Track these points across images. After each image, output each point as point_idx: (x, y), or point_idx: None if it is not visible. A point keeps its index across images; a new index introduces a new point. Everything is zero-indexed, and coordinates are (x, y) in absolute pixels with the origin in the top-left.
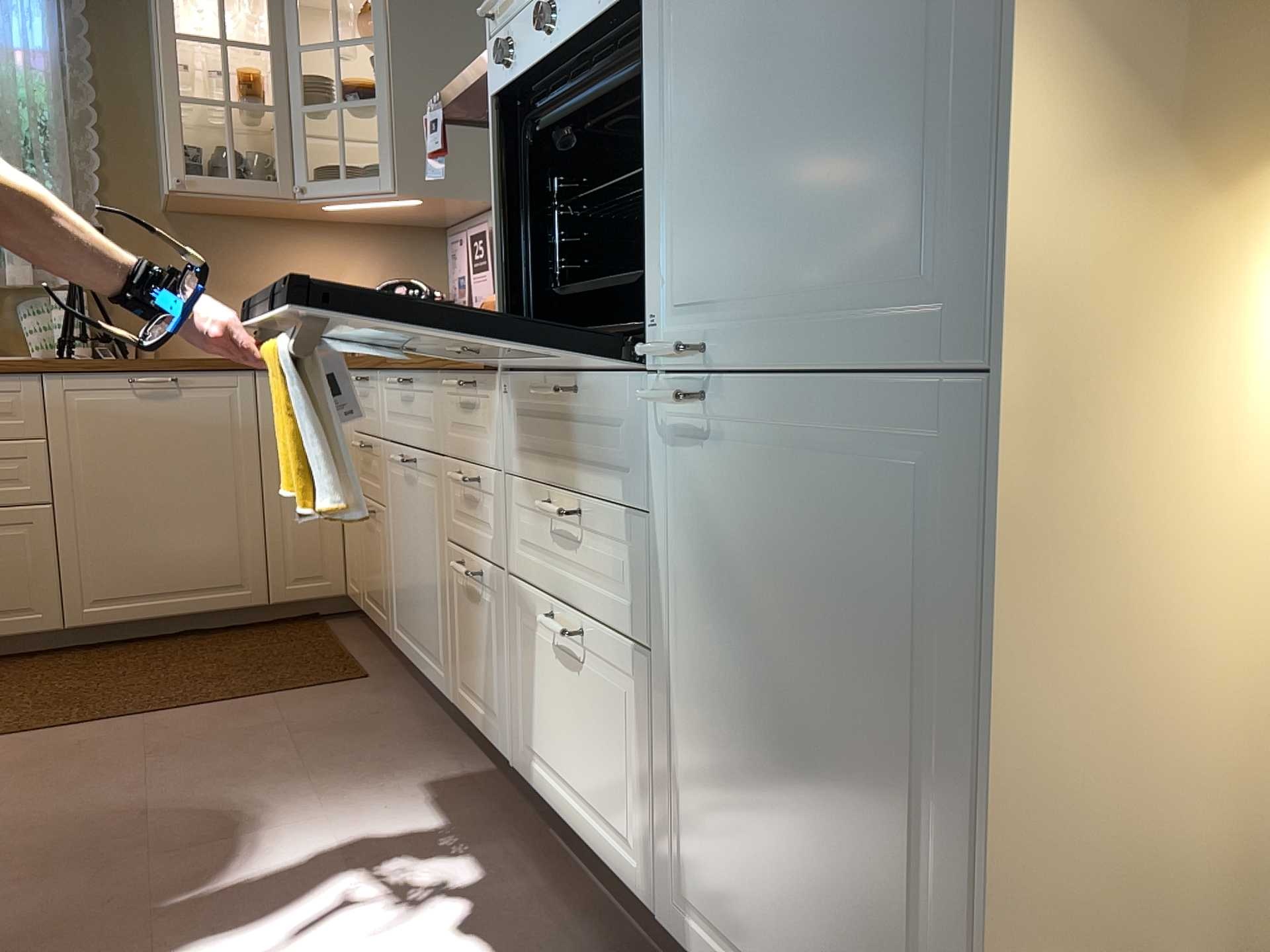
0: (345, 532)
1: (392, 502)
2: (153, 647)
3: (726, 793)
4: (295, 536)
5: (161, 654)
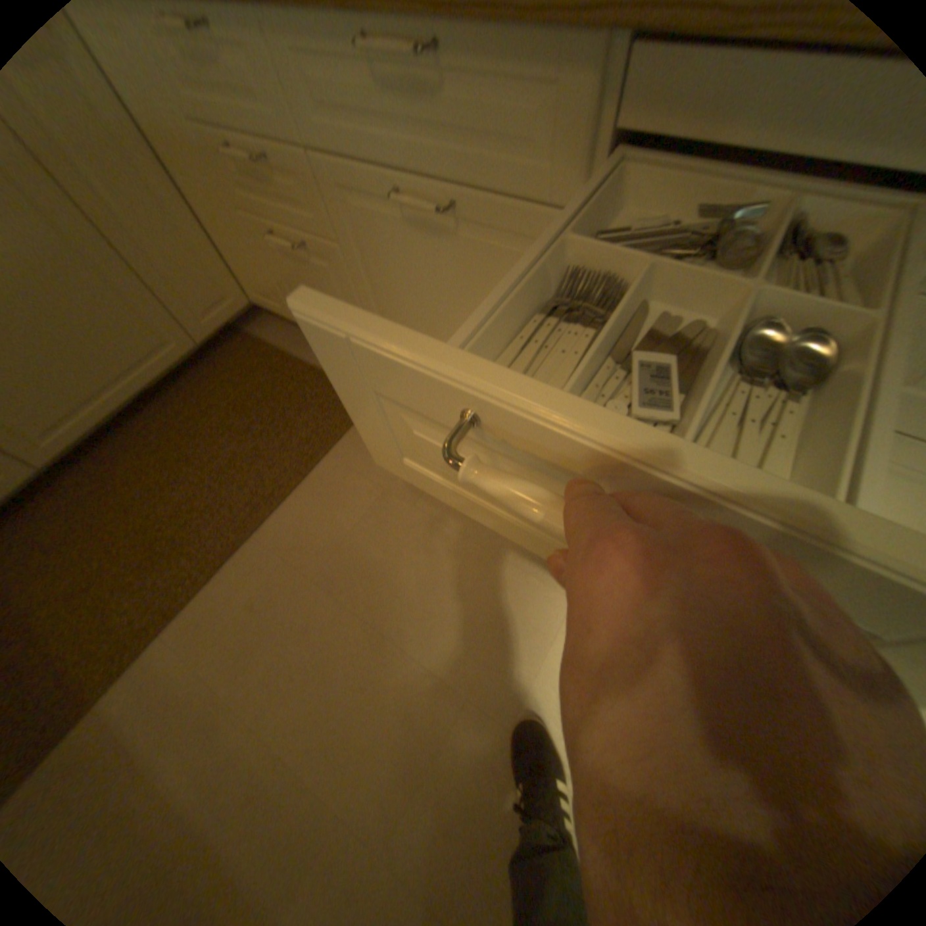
0: (218, 250)
1: (360, 244)
2: (133, 436)
3: None
4: (173, 275)
5: (155, 443)
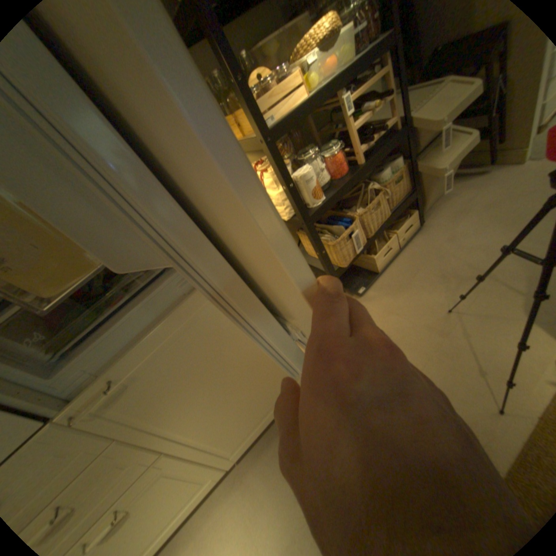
0: None
1: None
2: None
3: (219, 426)
4: None
5: None
